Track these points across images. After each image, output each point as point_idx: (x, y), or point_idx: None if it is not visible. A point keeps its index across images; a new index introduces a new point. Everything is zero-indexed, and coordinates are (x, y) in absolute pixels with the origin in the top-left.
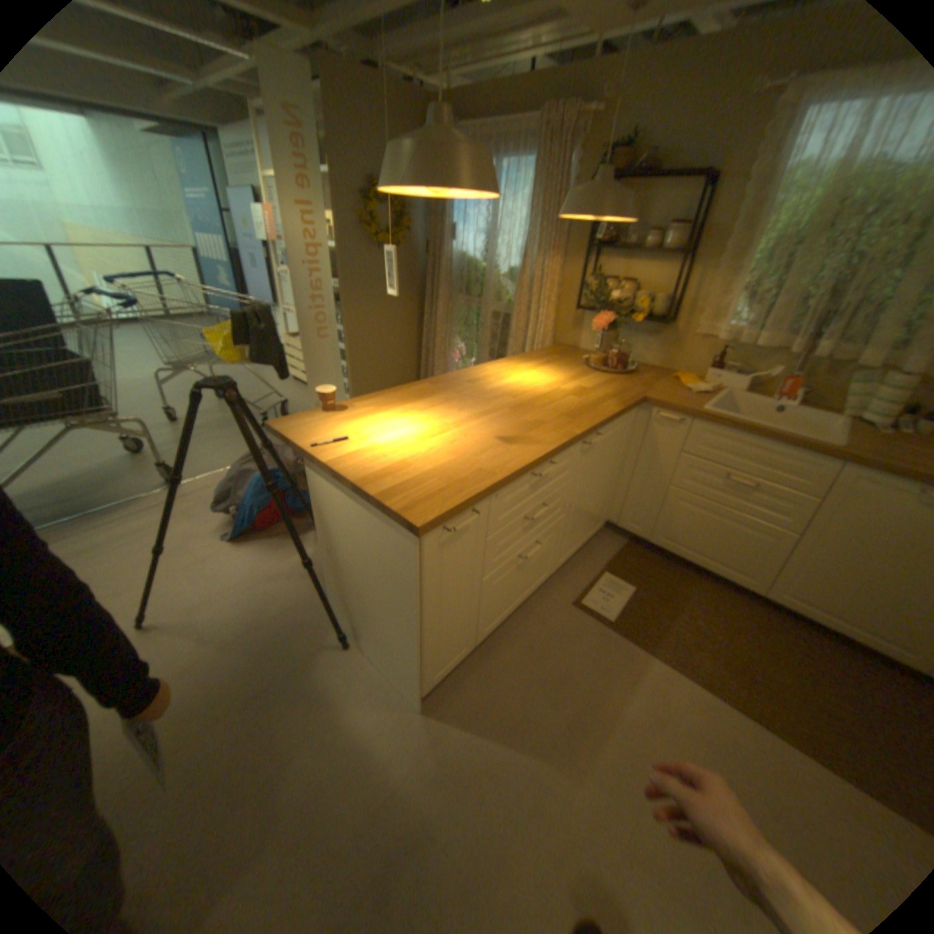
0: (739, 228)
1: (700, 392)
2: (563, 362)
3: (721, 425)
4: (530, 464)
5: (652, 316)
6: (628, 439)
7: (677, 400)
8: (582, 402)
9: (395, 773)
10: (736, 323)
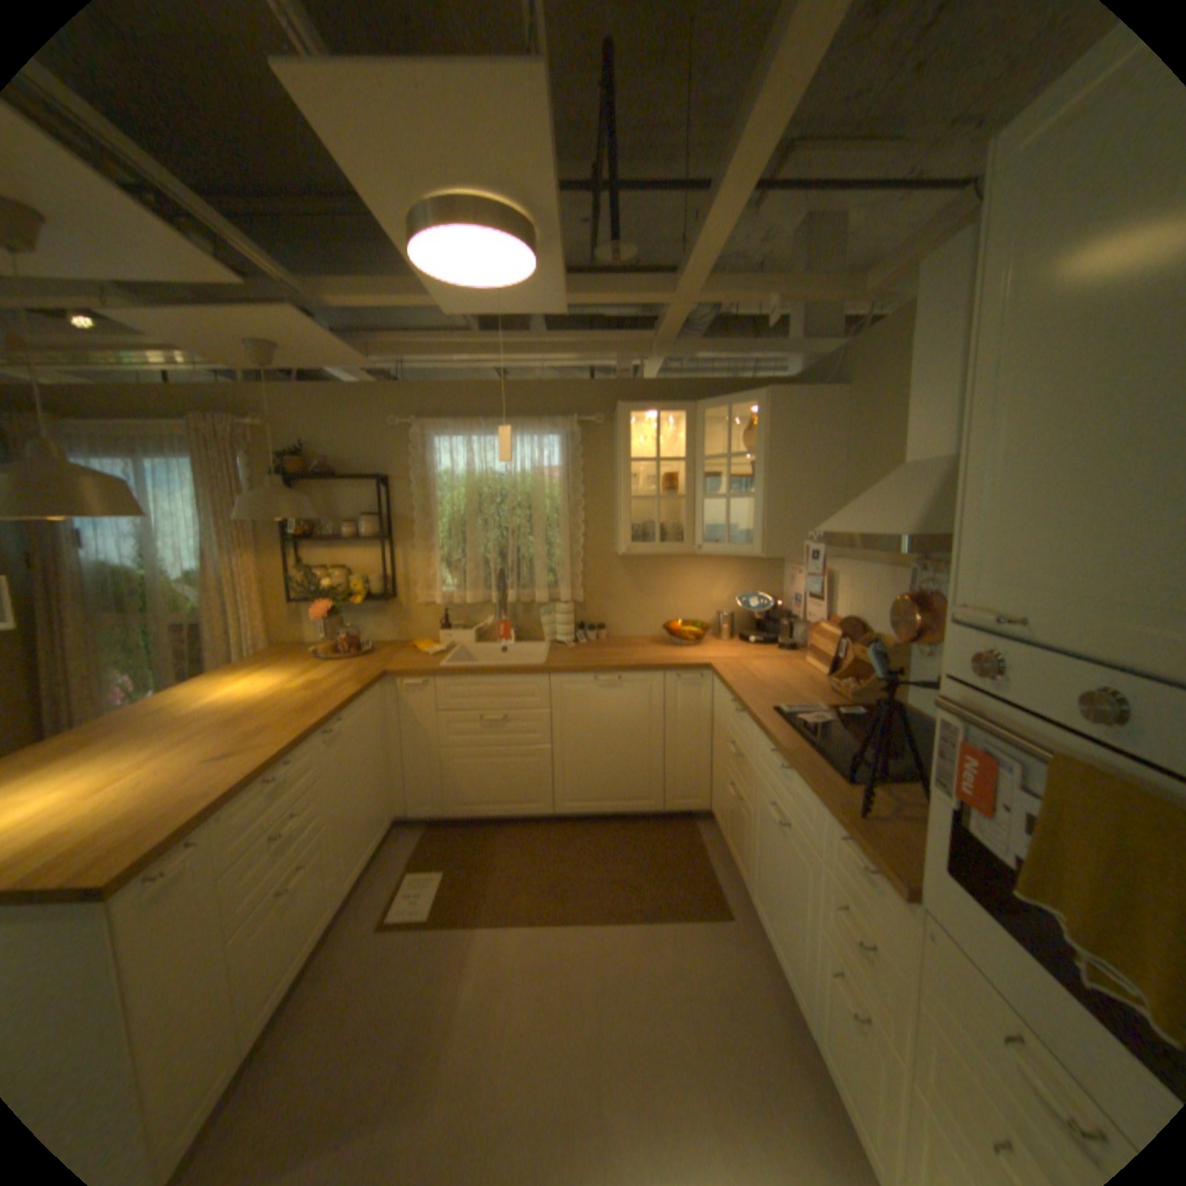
0: (419, 518)
1: (437, 654)
2: (287, 662)
3: (458, 676)
4: (258, 771)
5: (373, 596)
6: (384, 719)
7: (416, 666)
8: (315, 695)
9: None
10: (445, 590)
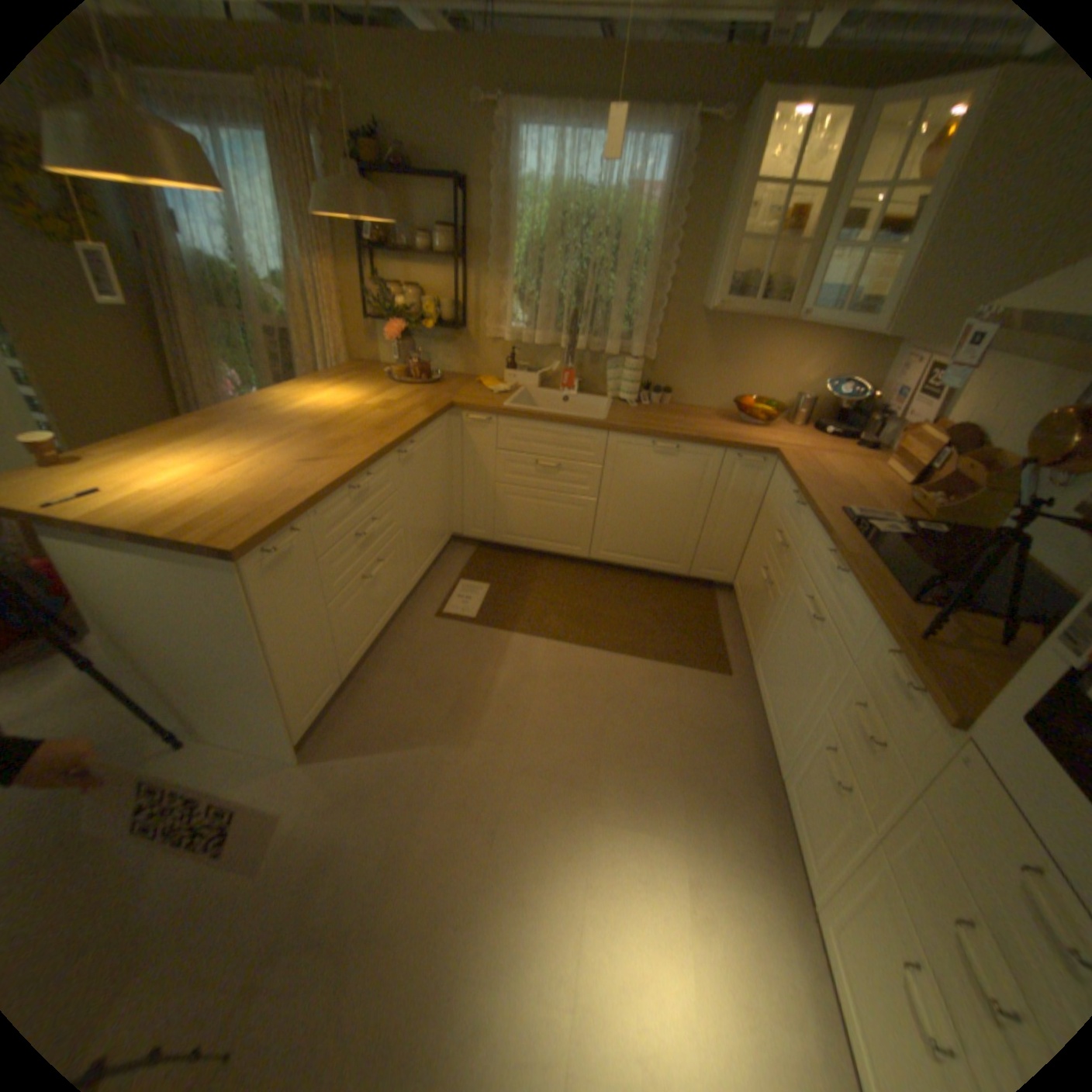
0: (496, 236)
1: (501, 393)
2: (366, 379)
3: (520, 418)
4: (346, 477)
5: (444, 323)
6: (450, 447)
7: (482, 402)
8: (392, 415)
9: (286, 823)
10: (515, 326)
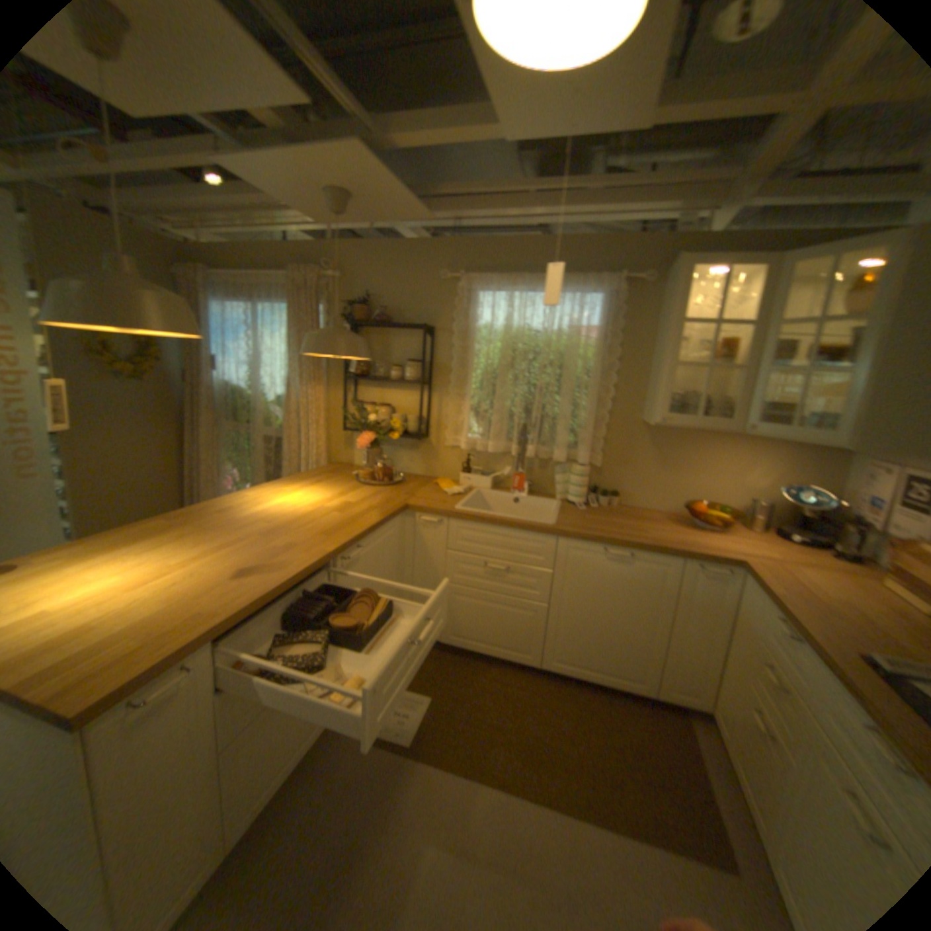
0: (455, 367)
1: (454, 493)
2: (334, 480)
3: (469, 520)
4: (269, 594)
5: (409, 433)
6: (401, 545)
7: (434, 503)
8: (344, 517)
9: None
10: (470, 436)
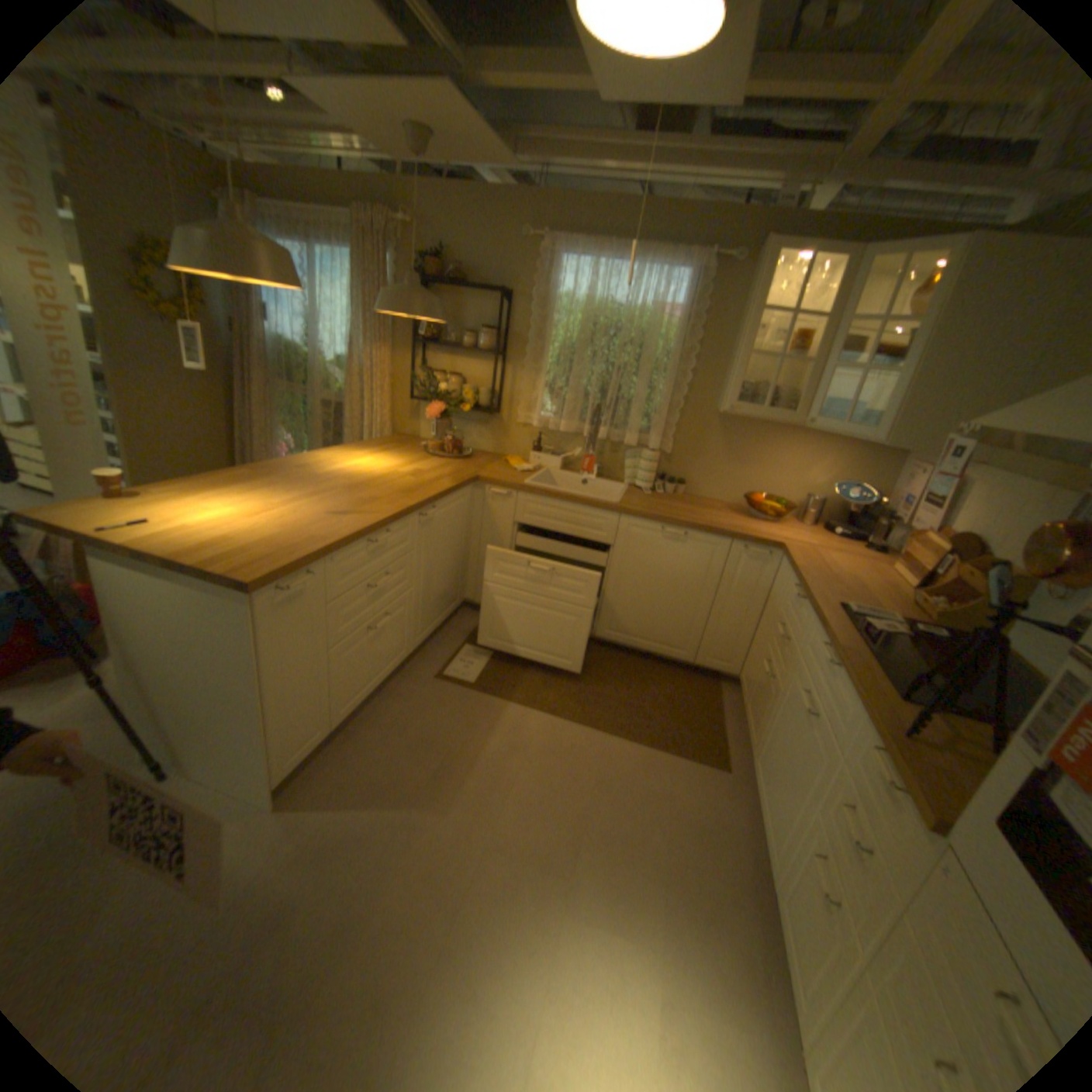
0: (533, 339)
1: (524, 471)
2: (403, 450)
3: (538, 495)
4: (366, 531)
5: (480, 407)
6: (471, 517)
7: (505, 478)
8: (420, 482)
9: (248, 872)
10: (543, 414)
